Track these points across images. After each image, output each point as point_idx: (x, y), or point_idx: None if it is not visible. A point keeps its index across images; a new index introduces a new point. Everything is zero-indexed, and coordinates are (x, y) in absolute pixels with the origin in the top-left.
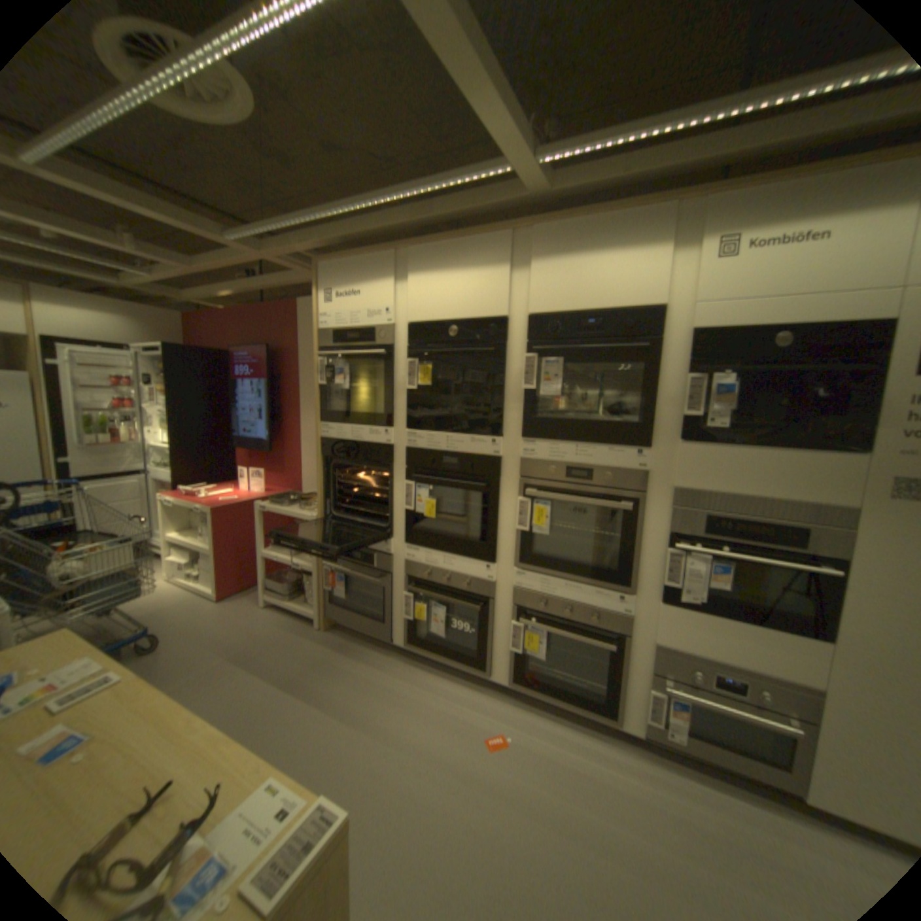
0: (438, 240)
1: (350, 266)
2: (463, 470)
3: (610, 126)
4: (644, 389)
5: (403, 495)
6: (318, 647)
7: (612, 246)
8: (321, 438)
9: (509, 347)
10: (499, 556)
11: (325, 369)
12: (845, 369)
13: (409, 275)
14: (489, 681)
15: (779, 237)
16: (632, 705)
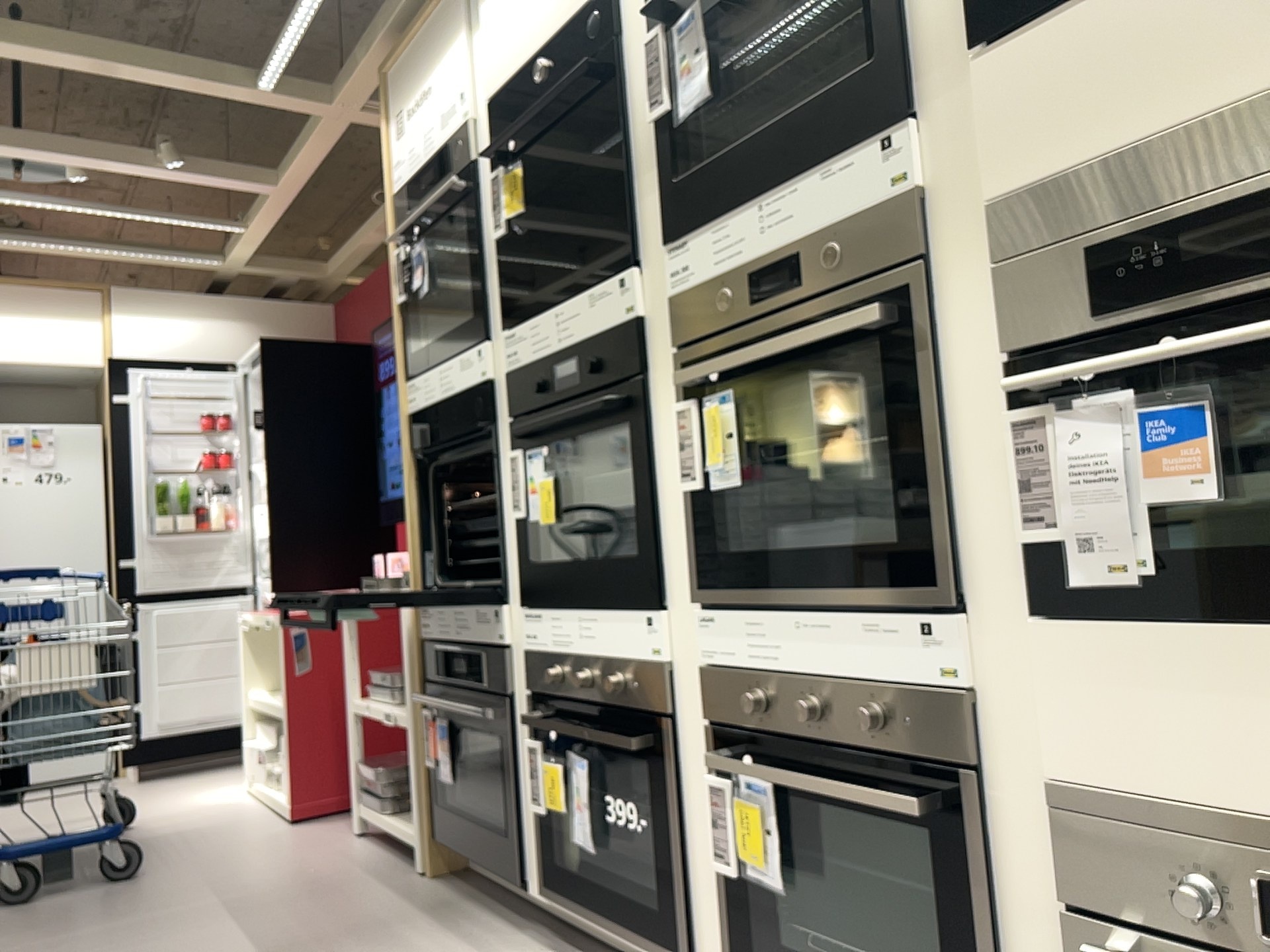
0: None
1: (418, 45)
2: (583, 376)
3: None
4: None
5: (512, 486)
6: (399, 898)
7: None
8: (407, 410)
9: (624, 42)
10: (670, 582)
11: (401, 264)
12: None
13: (482, 5)
14: None
15: None
16: None
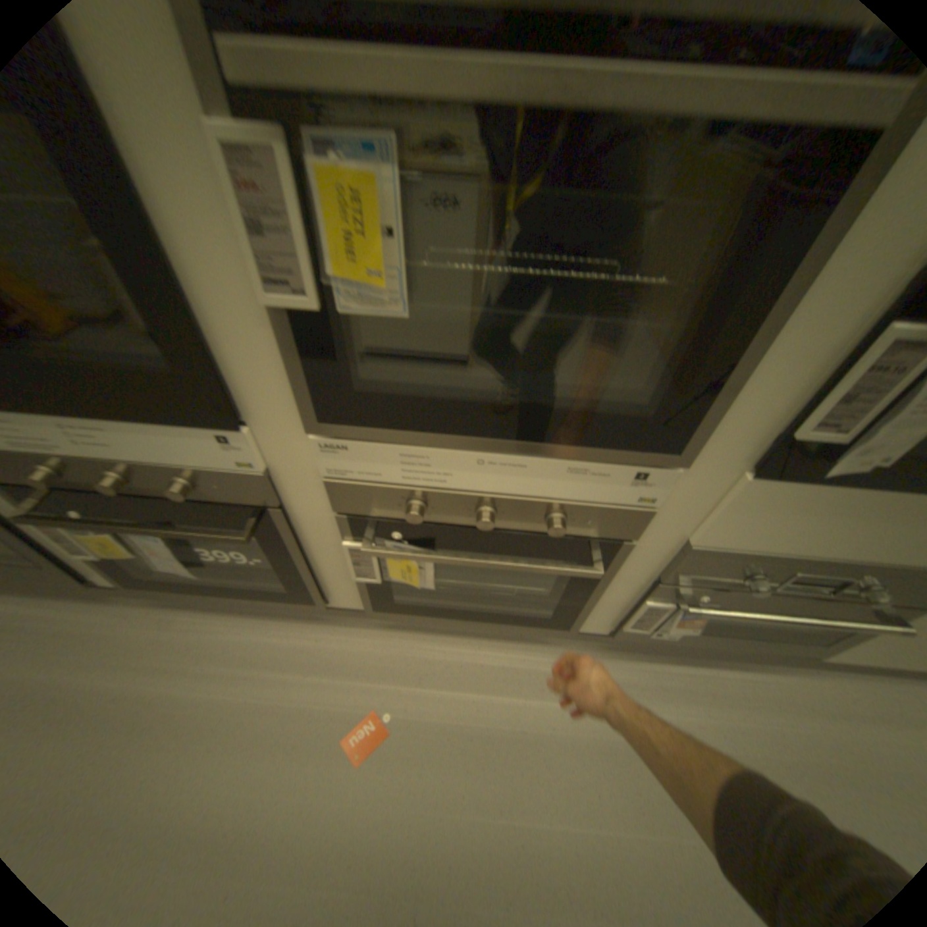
0: None
1: None
2: None
3: None
4: None
5: None
6: None
7: None
8: None
9: None
10: (243, 396)
11: None
12: None
13: None
14: (326, 603)
15: None
16: (600, 608)
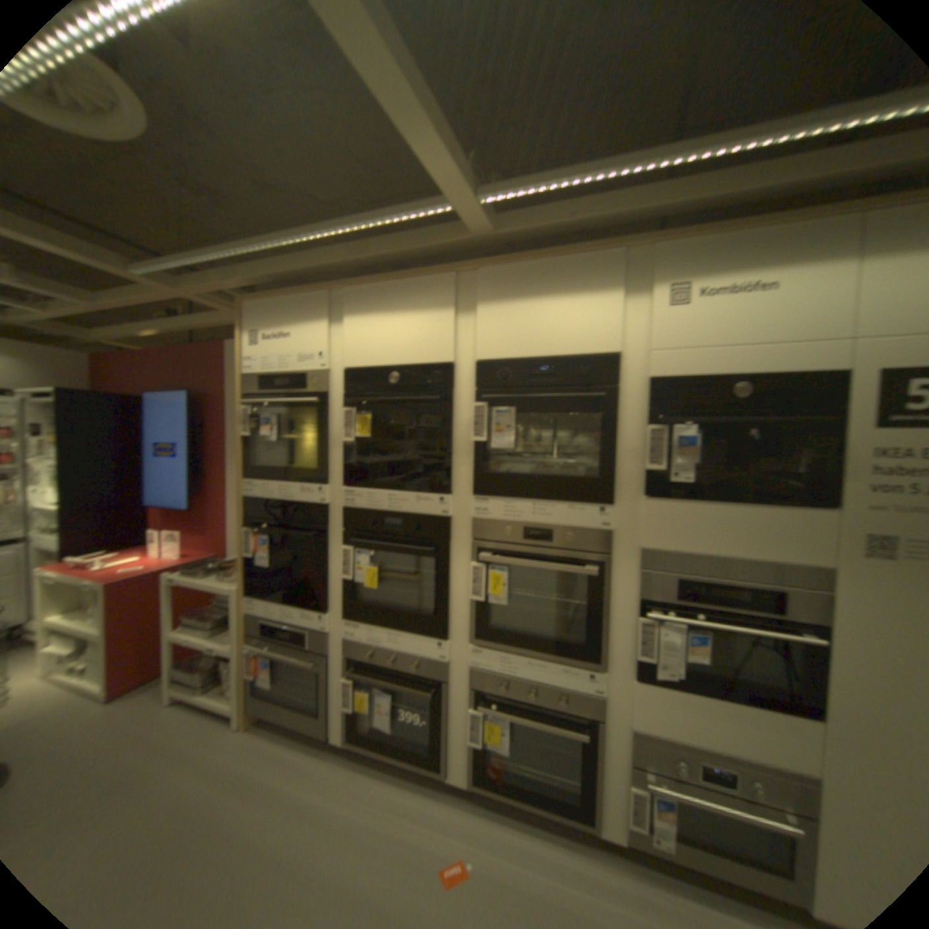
0: (379, 280)
1: (282, 304)
2: (410, 532)
3: (556, 168)
4: (604, 441)
5: (342, 561)
6: (237, 753)
7: (563, 291)
8: (247, 495)
9: (458, 394)
10: (454, 630)
11: (252, 417)
12: (809, 421)
13: (347, 316)
14: (445, 783)
15: (731, 286)
16: (612, 805)
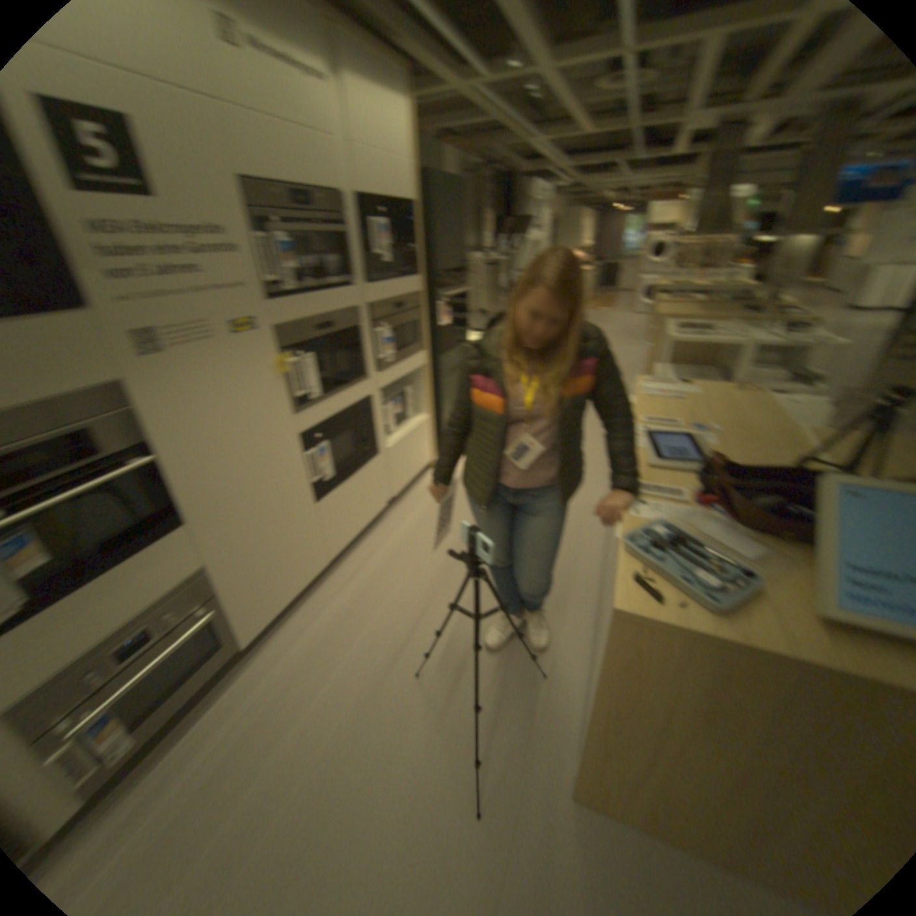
0: None
1: None
2: None
3: None
4: None
5: None
6: None
7: None
8: None
9: None
10: None
11: None
12: None
13: None
14: None
15: None
16: None
